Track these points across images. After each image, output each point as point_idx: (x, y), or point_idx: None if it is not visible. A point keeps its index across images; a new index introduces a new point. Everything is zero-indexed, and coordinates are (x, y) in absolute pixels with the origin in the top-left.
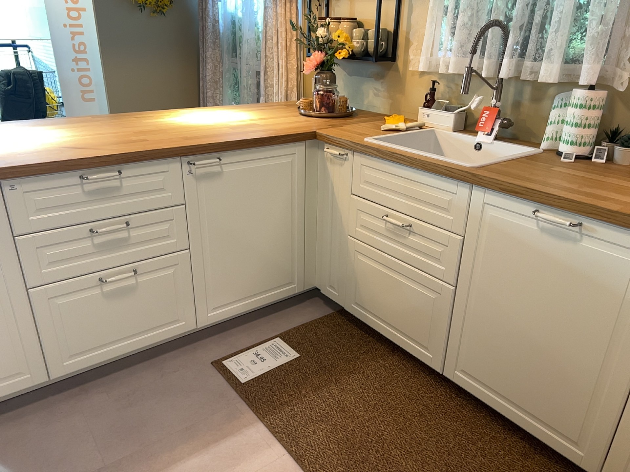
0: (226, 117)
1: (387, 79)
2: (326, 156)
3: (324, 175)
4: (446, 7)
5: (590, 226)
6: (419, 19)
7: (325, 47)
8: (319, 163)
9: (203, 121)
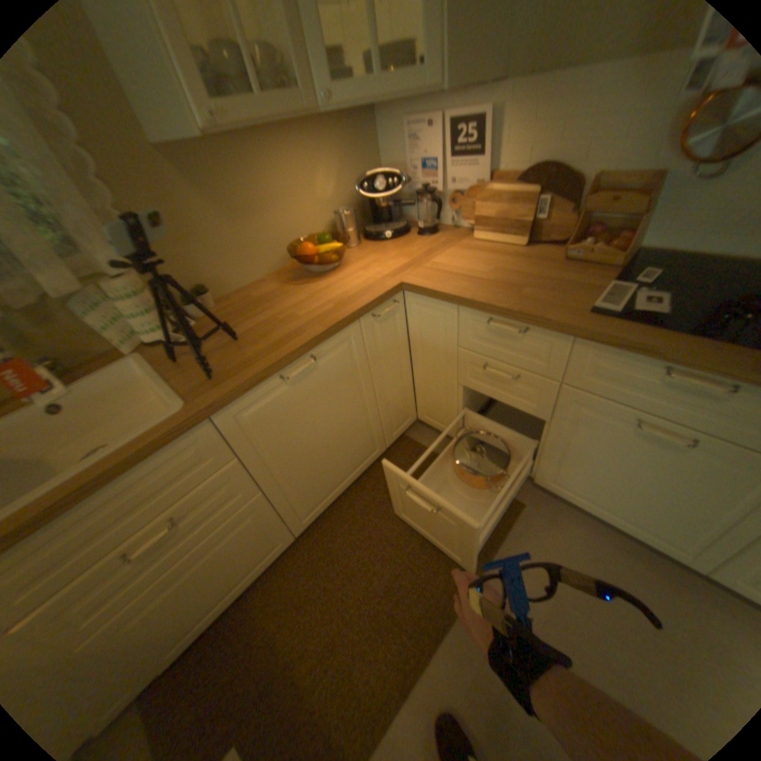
0: None
1: None
2: None
3: None
4: None
5: (317, 351)
6: None
7: None
8: None
9: None
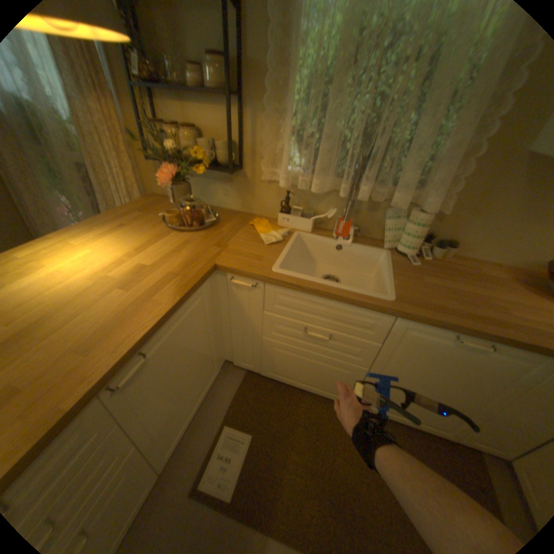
0: (95, 258)
1: (236, 182)
2: (230, 283)
3: (227, 294)
4: (297, 126)
5: (503, 347)
6: (268, 134)
7: (175, 157)
8: (220, 285)
9: (70, 277)
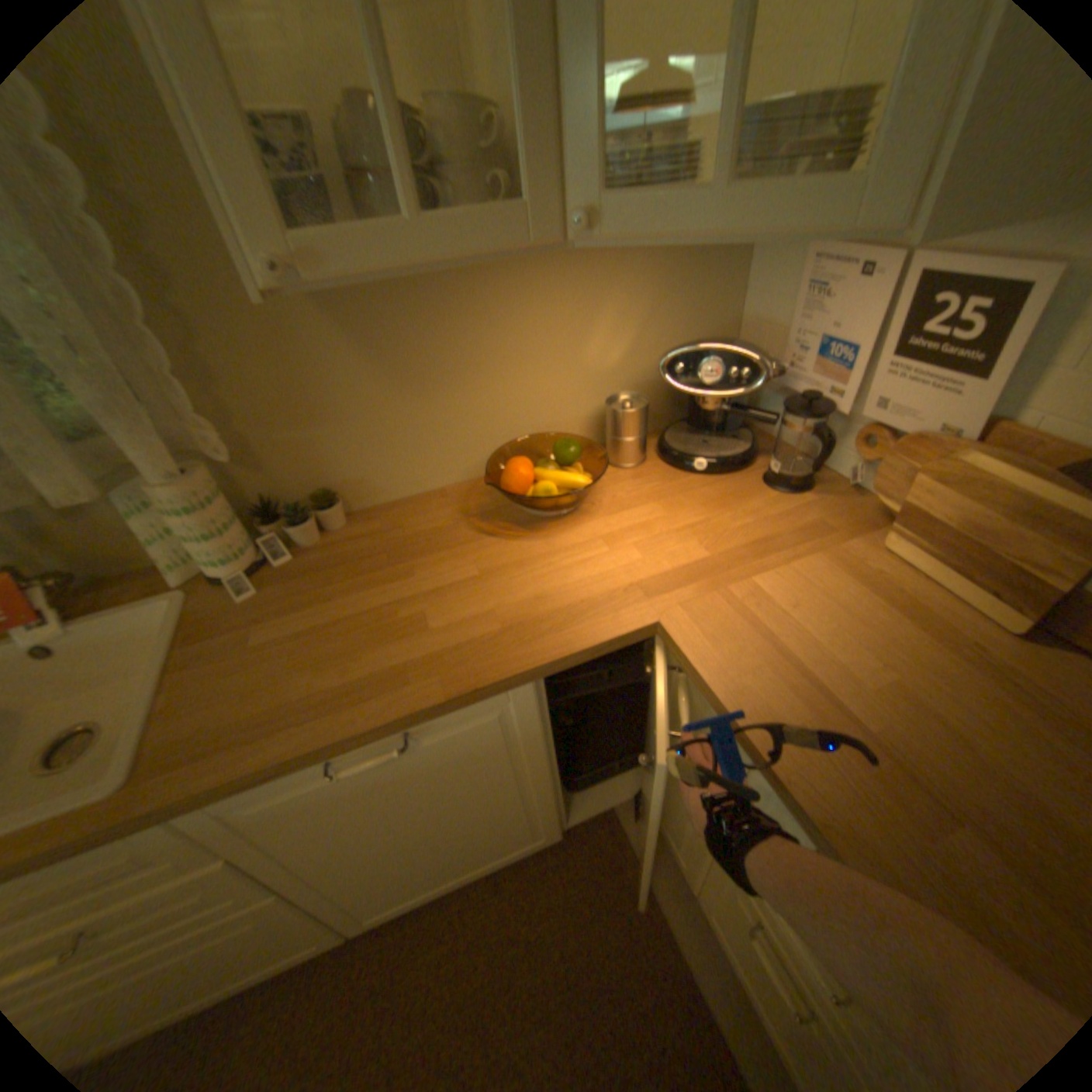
0: None
1: None
2: None
3: None
4: None
5: (418, 727)
6: None
7: None
8: None
9: None
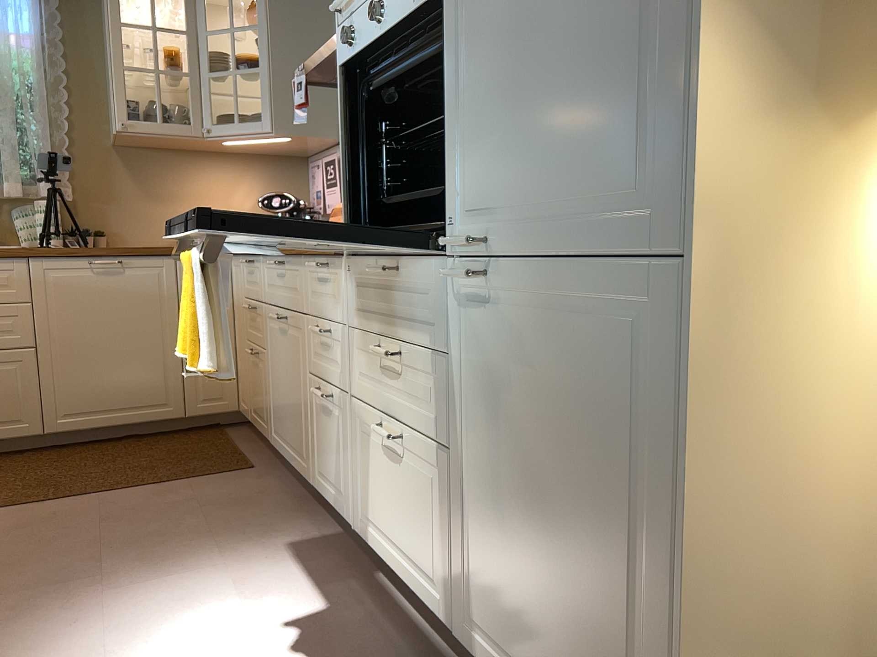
0: None
1: None
2: None
3: None
4: None
5: (127, 260)
6: None
7: None
8: None
9: None
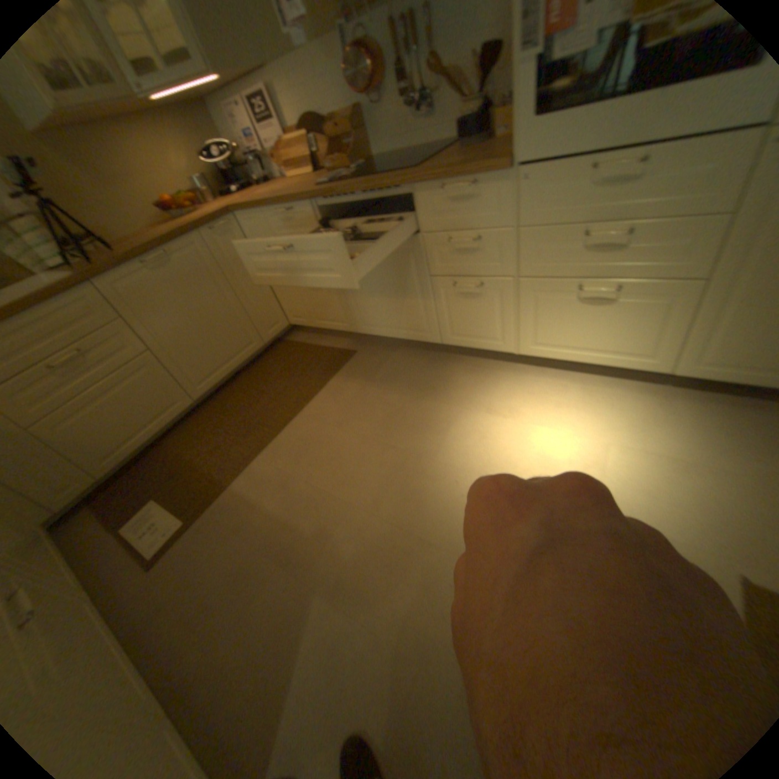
0: None
1: None
2: None
3: None
4: None
5: (164, 247)
6: None
7: None
8: None
9: None
